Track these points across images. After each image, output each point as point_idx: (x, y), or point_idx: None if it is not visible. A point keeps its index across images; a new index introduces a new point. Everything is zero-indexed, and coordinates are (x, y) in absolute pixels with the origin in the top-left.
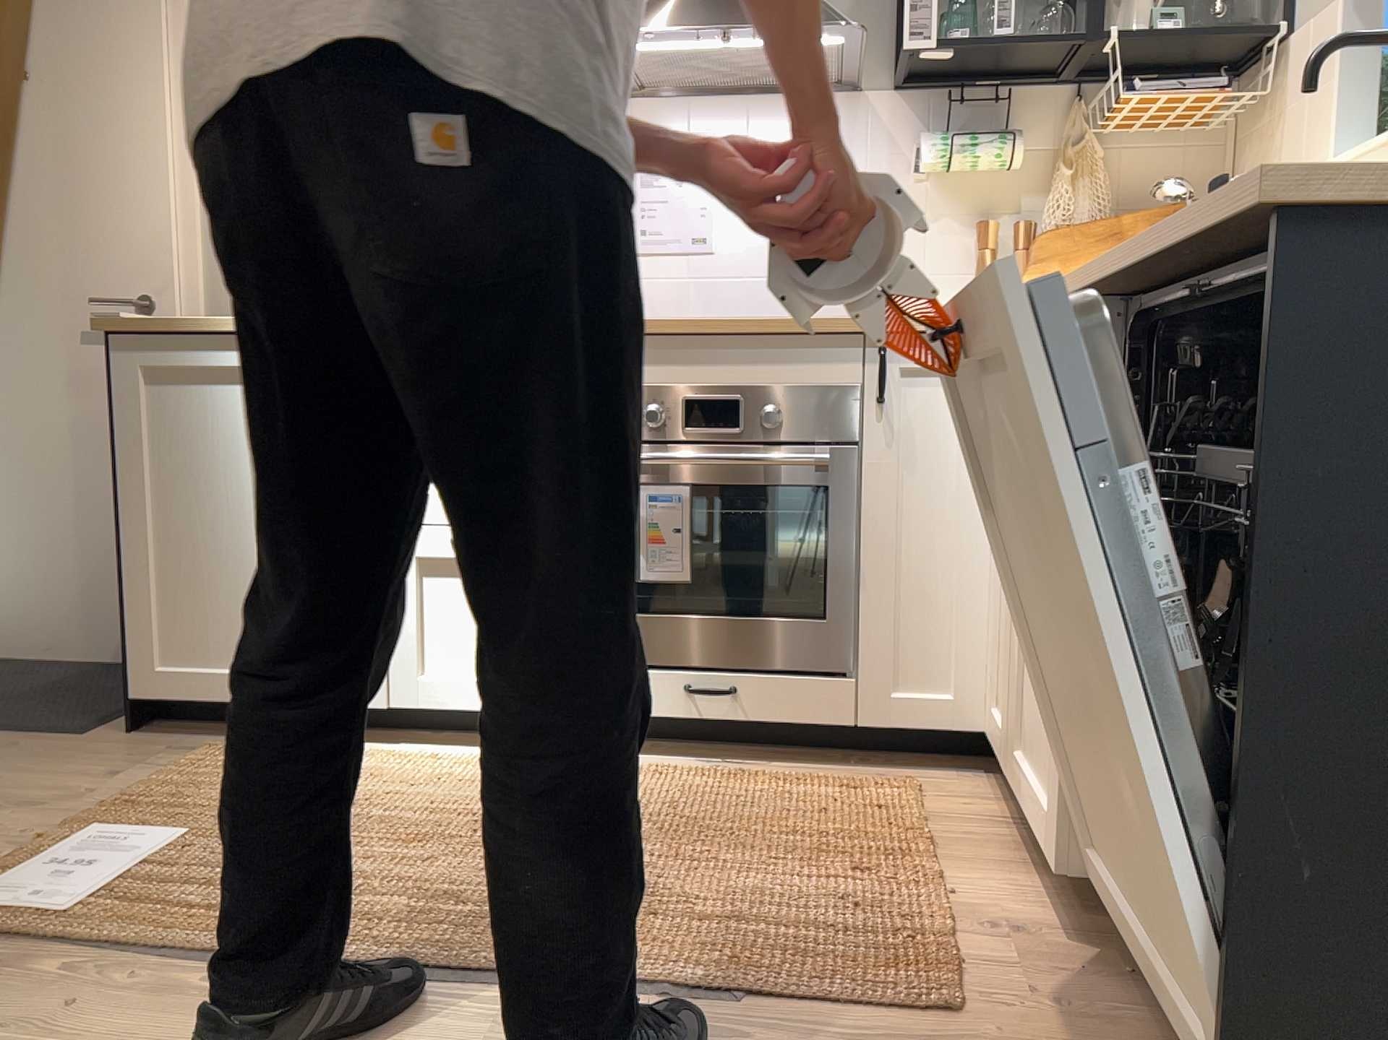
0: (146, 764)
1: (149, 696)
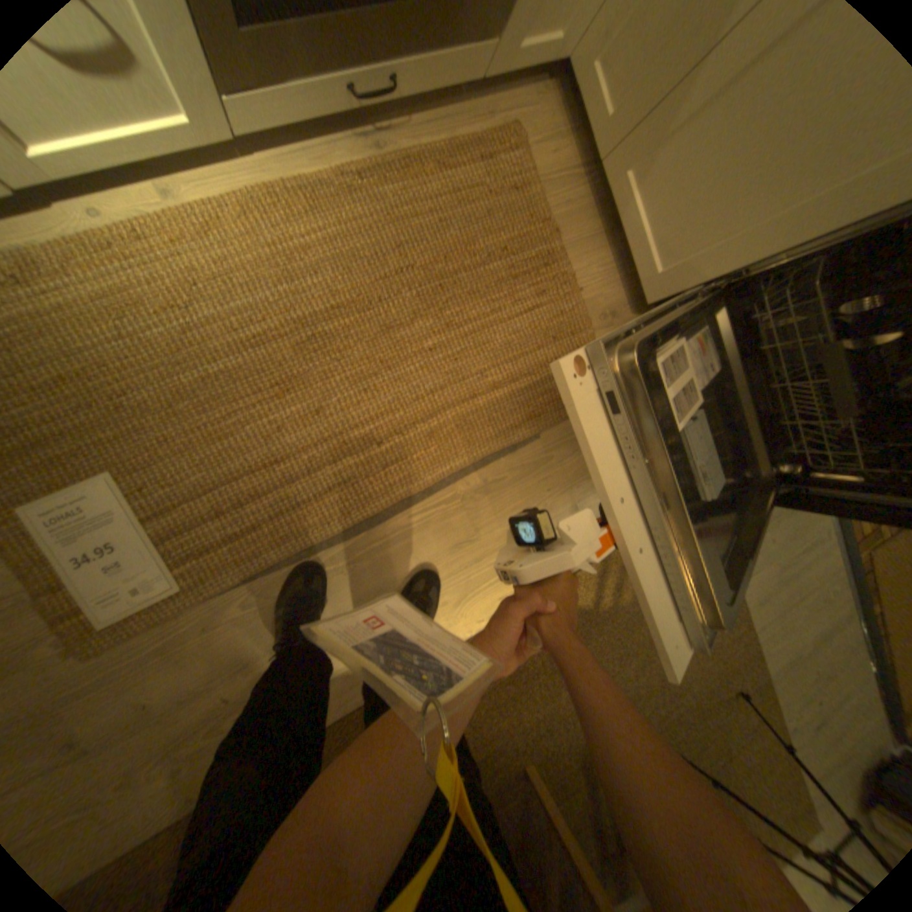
0: None
1: None
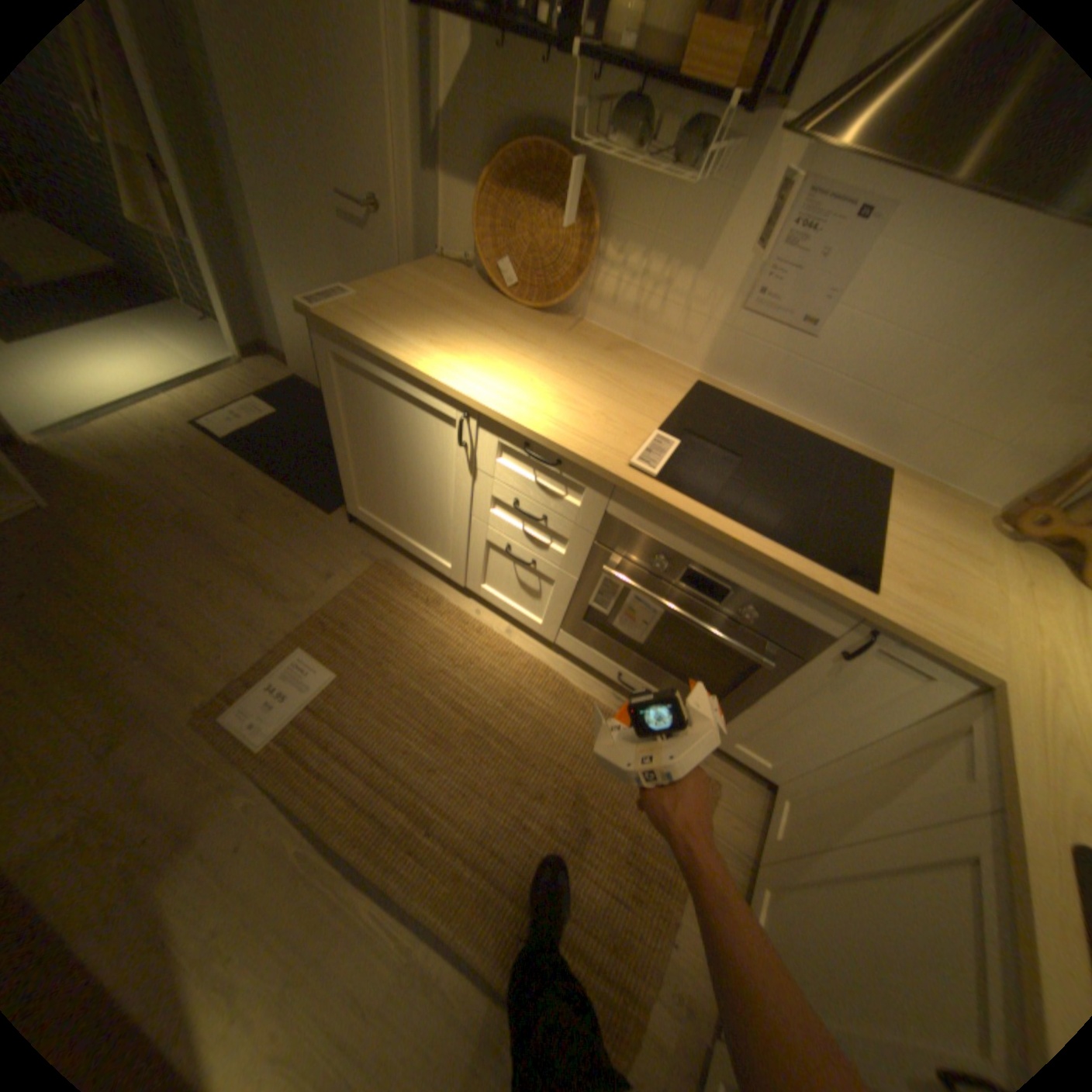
0: (346, 567)
1: (355, 516)
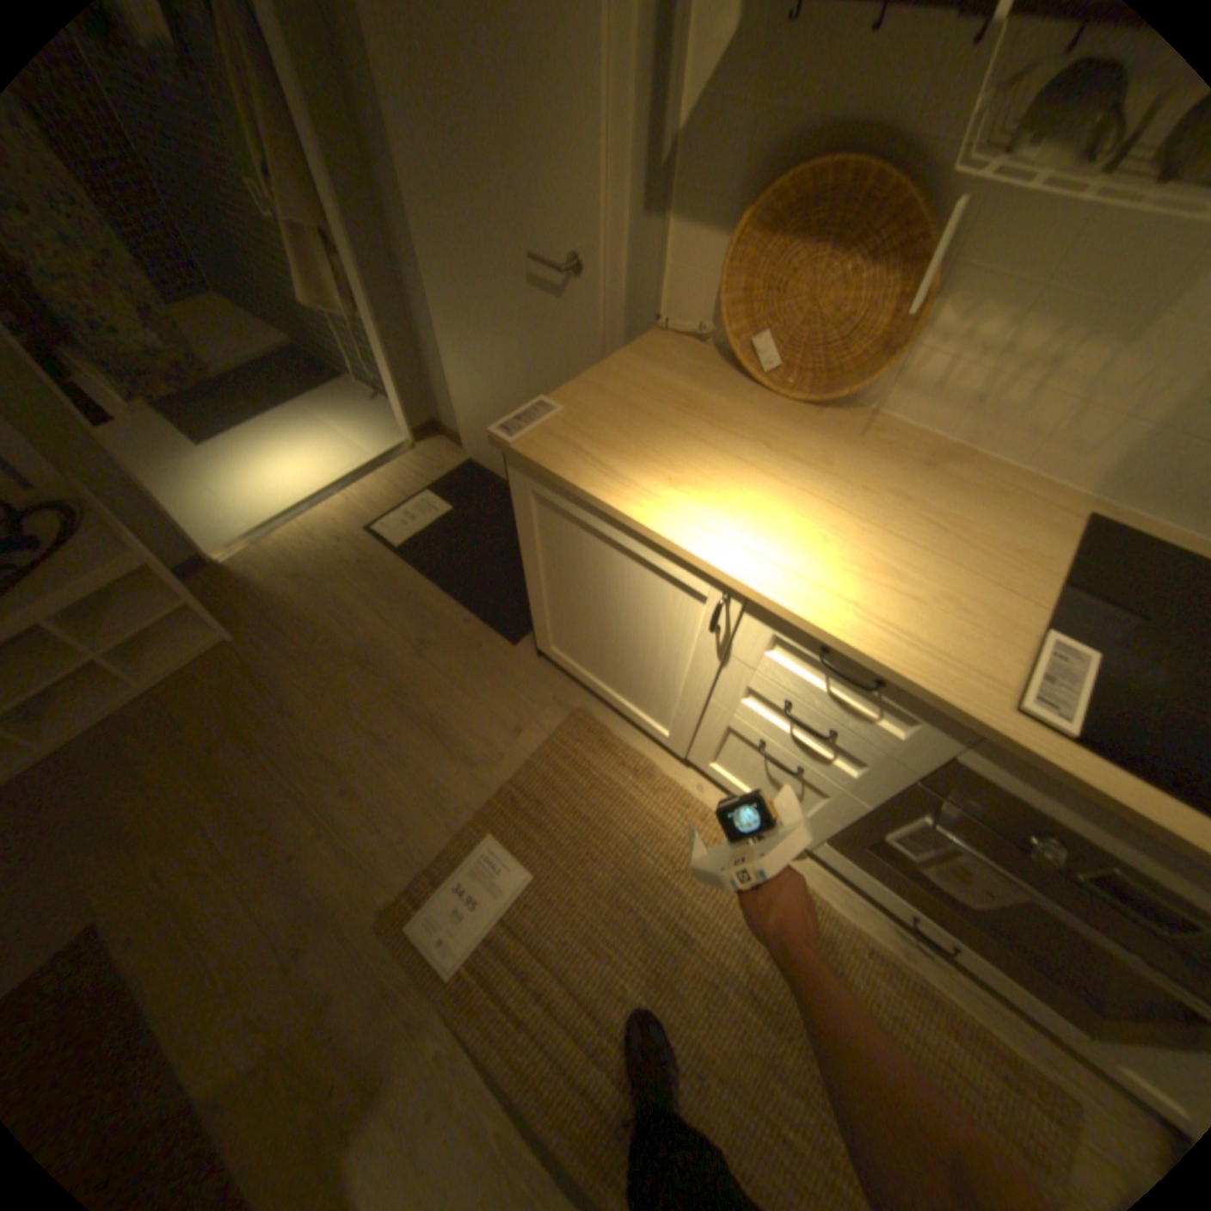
0: (538, 718)
1: (548, 653)
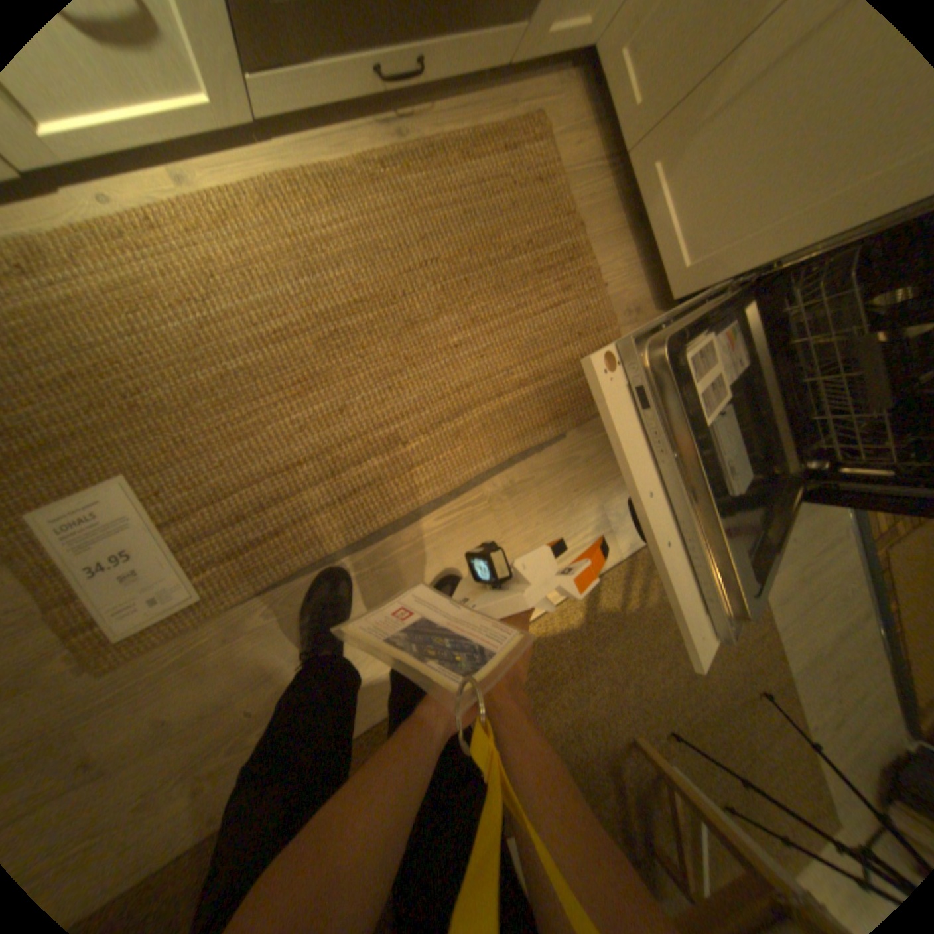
0: None
1: None
